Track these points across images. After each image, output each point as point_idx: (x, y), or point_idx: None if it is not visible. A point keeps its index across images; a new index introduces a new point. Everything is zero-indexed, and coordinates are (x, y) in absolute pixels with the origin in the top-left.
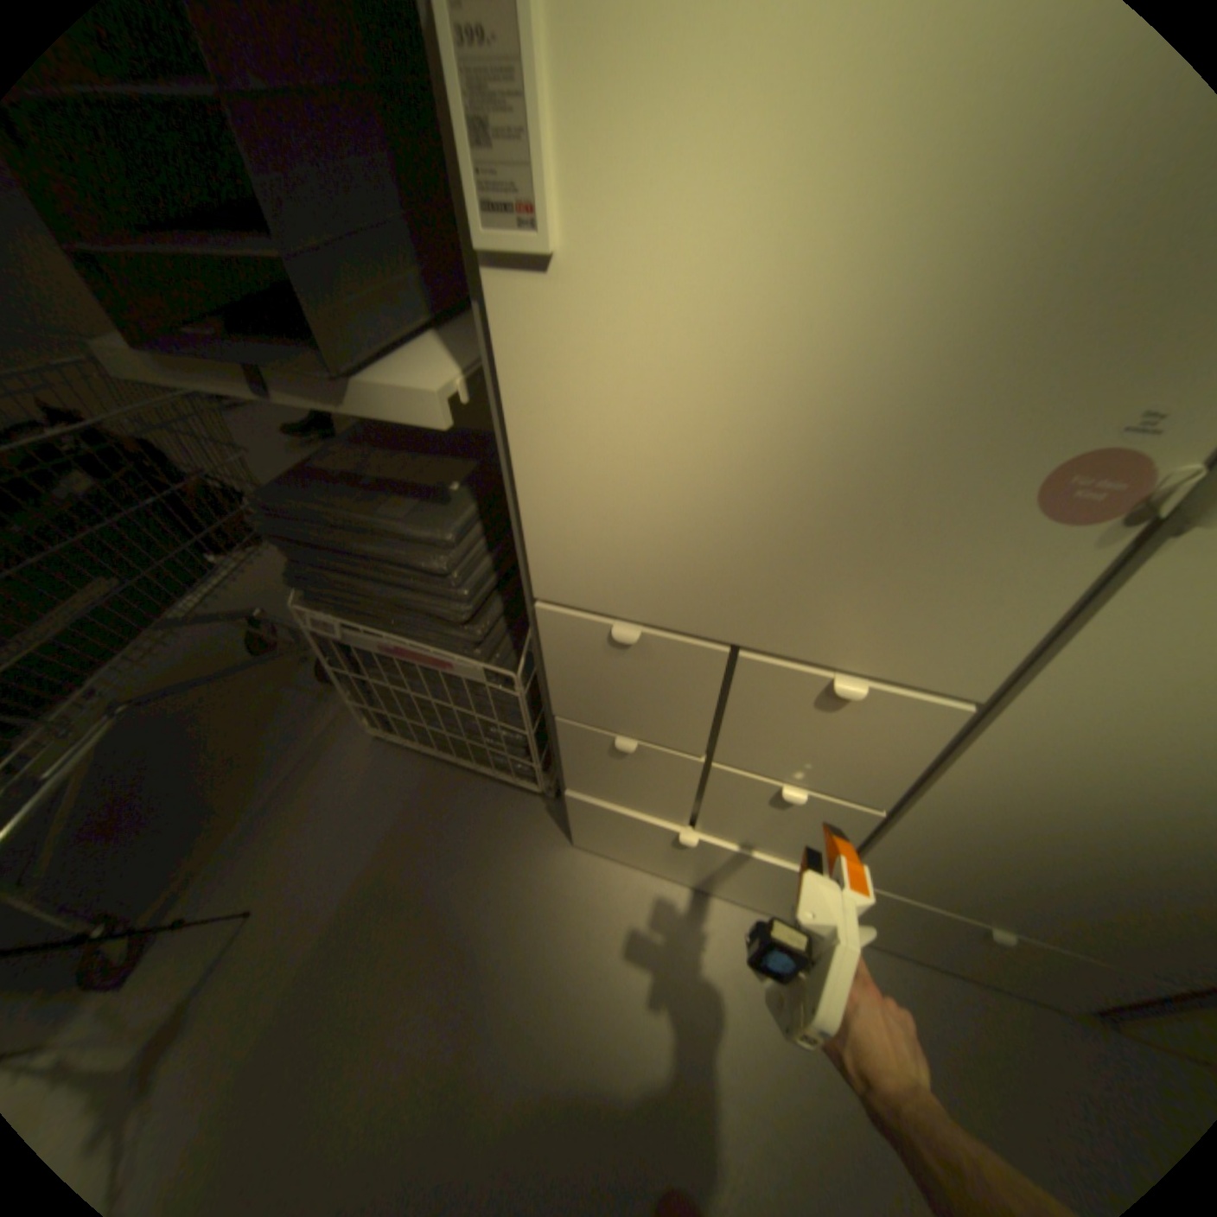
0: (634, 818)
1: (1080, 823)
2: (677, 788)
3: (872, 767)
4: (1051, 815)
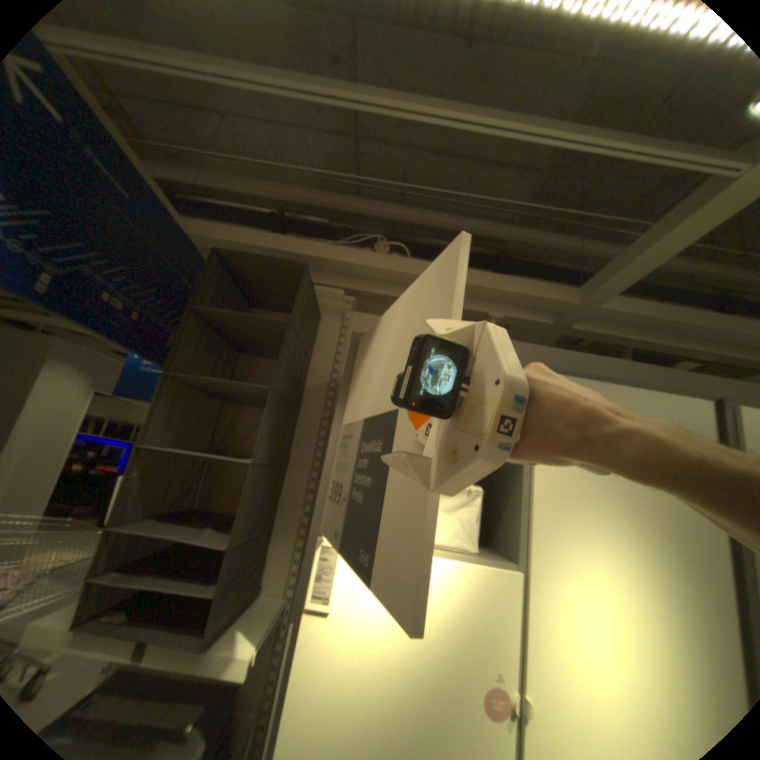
0: None
1: None
2: None
3: None
4: None
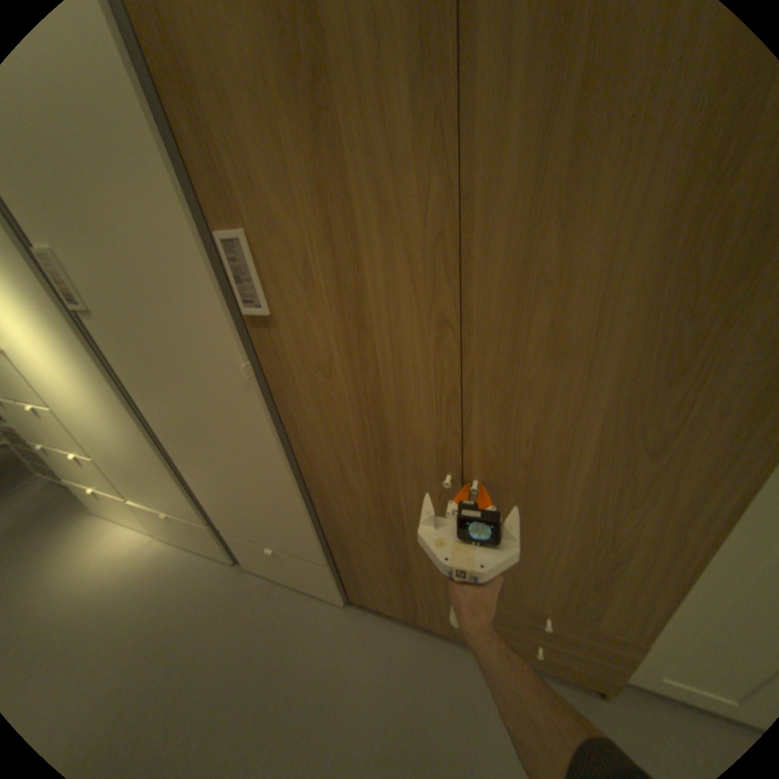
0: (81, 489)
1: (101, 447)
2: (68, 466)
3: (67, 439)
4: (97, 446)
